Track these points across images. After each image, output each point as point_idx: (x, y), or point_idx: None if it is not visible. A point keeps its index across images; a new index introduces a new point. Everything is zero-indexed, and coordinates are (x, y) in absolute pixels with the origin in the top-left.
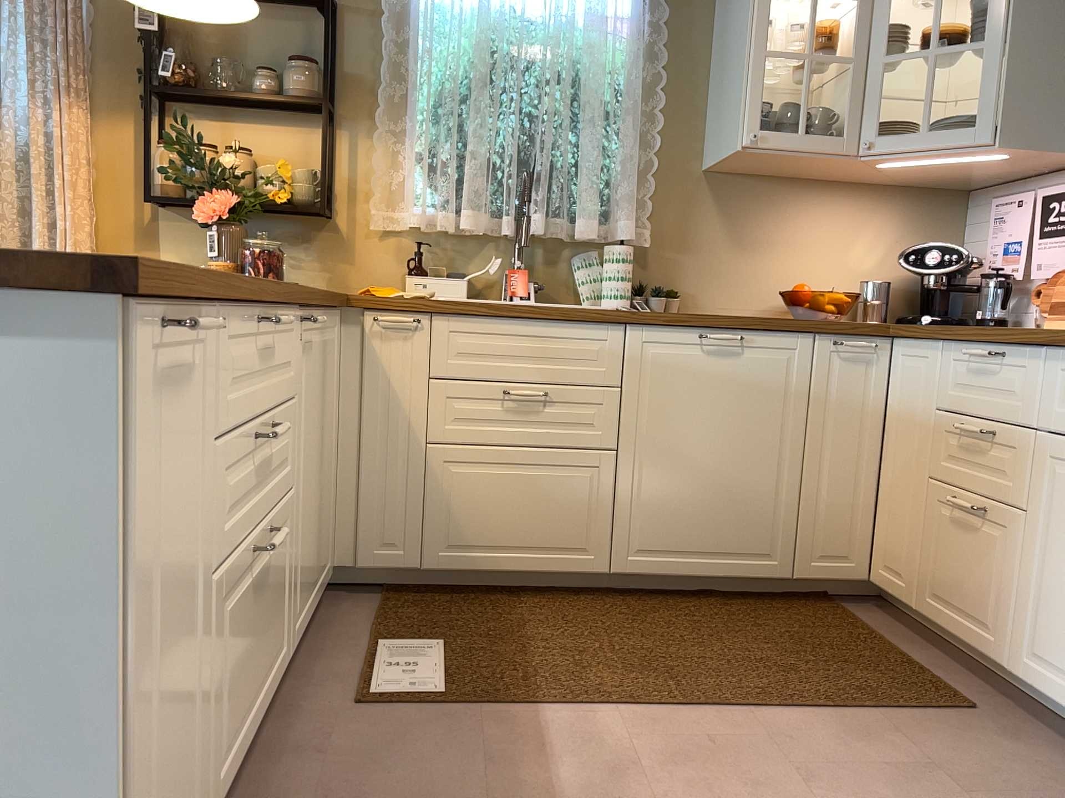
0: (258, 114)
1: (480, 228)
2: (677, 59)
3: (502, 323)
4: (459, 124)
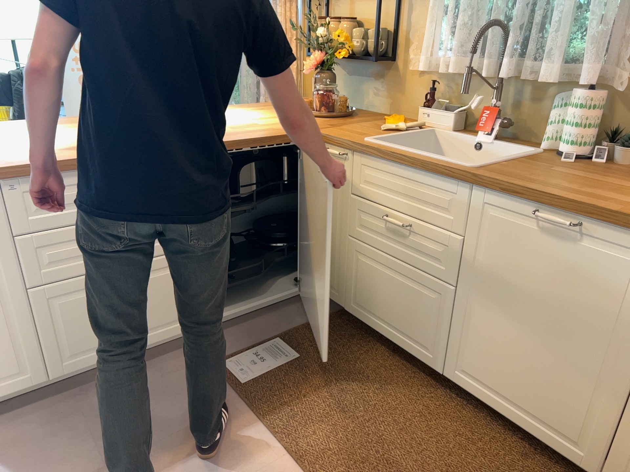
0: None
1: (462, 73)
2: None
3: (389, 164)
4: None
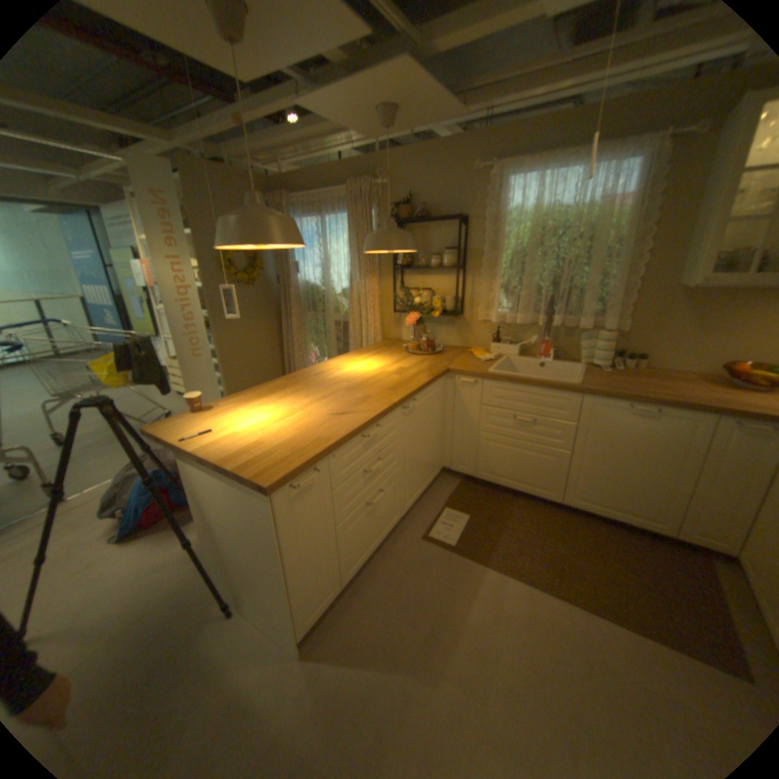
0: (434, 270)
1: (526, 323)
2: (670, 212)
3: (516, 386)
4: (522, 268)
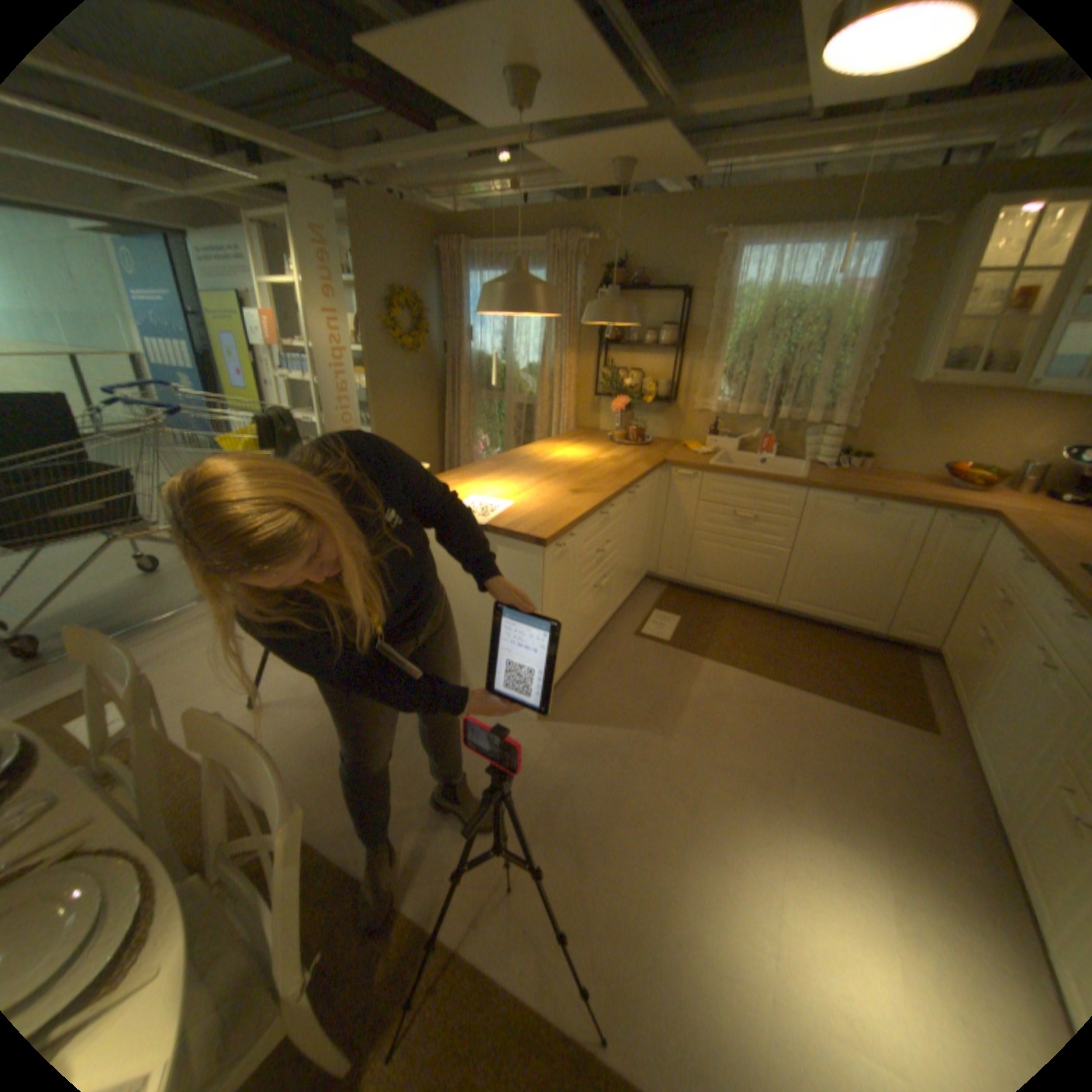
0: (645, 349)
1: (748, 414)
2: (908, 304)
3: (738, 480)
4: (748, 353)
